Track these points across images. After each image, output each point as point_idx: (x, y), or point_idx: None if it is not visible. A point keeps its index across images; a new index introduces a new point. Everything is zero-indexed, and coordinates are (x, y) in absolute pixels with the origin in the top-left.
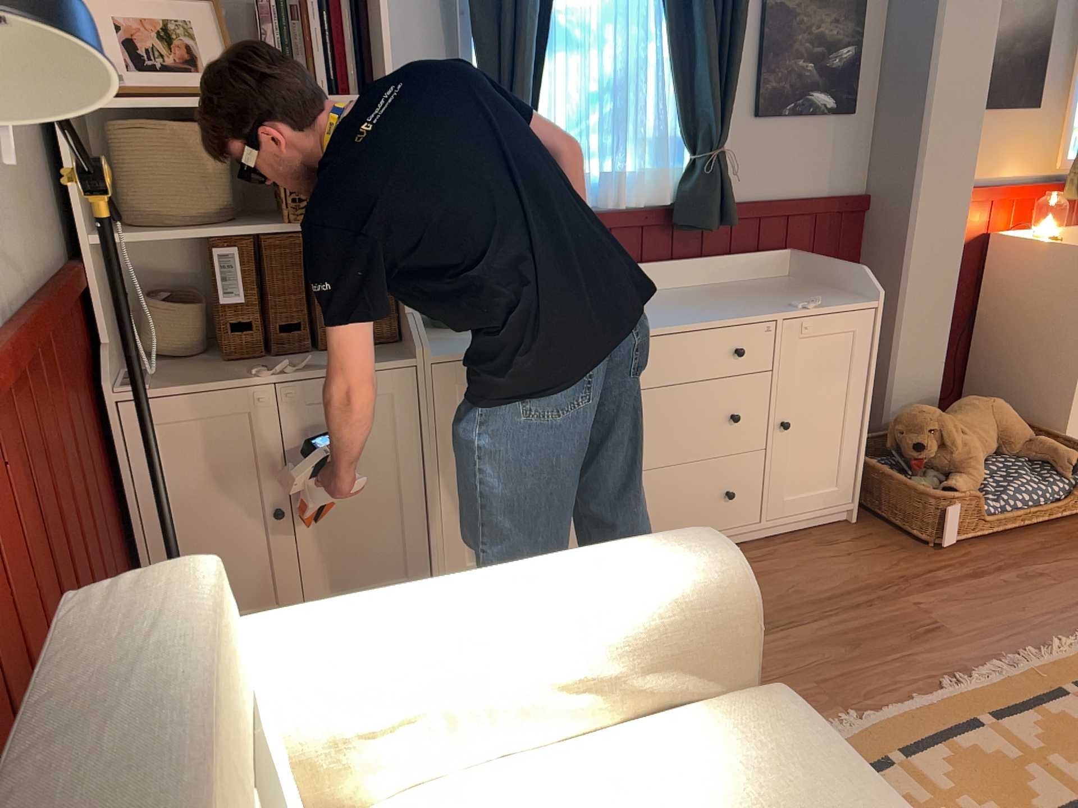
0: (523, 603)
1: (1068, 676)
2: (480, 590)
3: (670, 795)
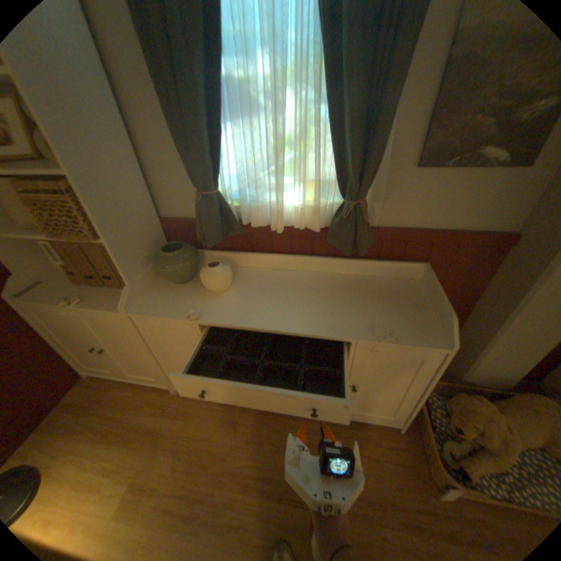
0: None
1: None
2: None
3: None
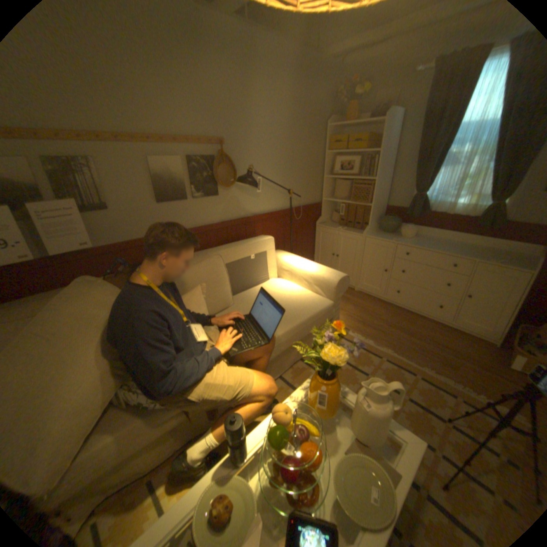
0: (308, 266)
1: (467, 399)
2: (307, 263)
3: (299, 295)
